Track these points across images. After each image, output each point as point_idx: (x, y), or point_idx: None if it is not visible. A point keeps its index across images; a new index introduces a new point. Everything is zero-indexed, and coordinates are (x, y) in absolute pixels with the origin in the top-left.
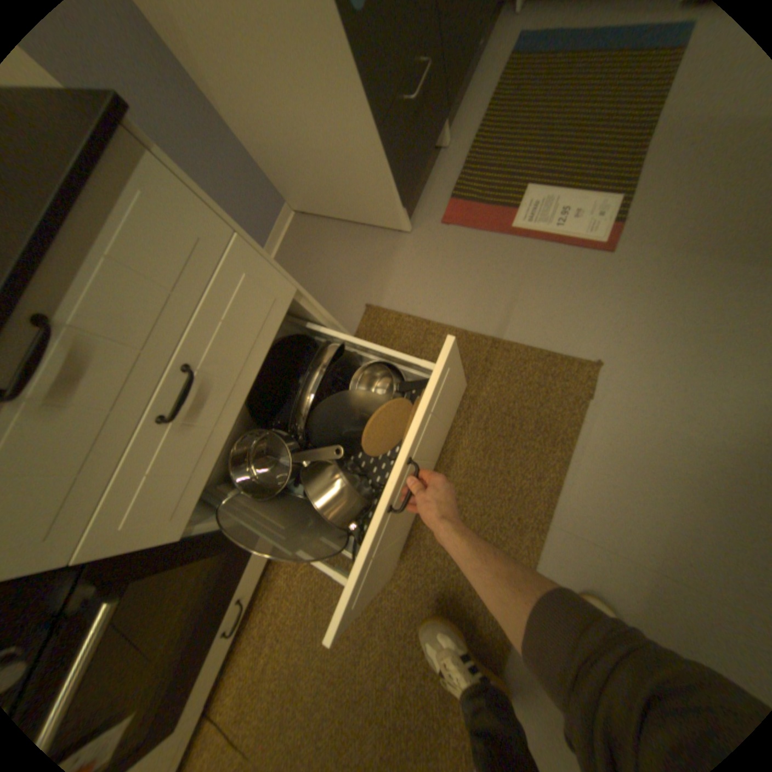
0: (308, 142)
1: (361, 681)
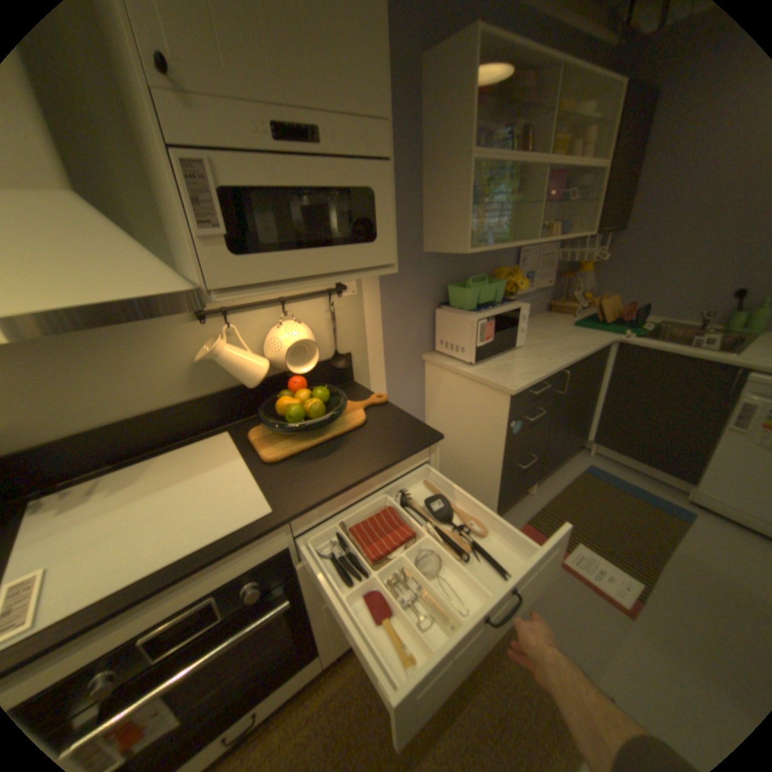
0: (462, 456)
1: None
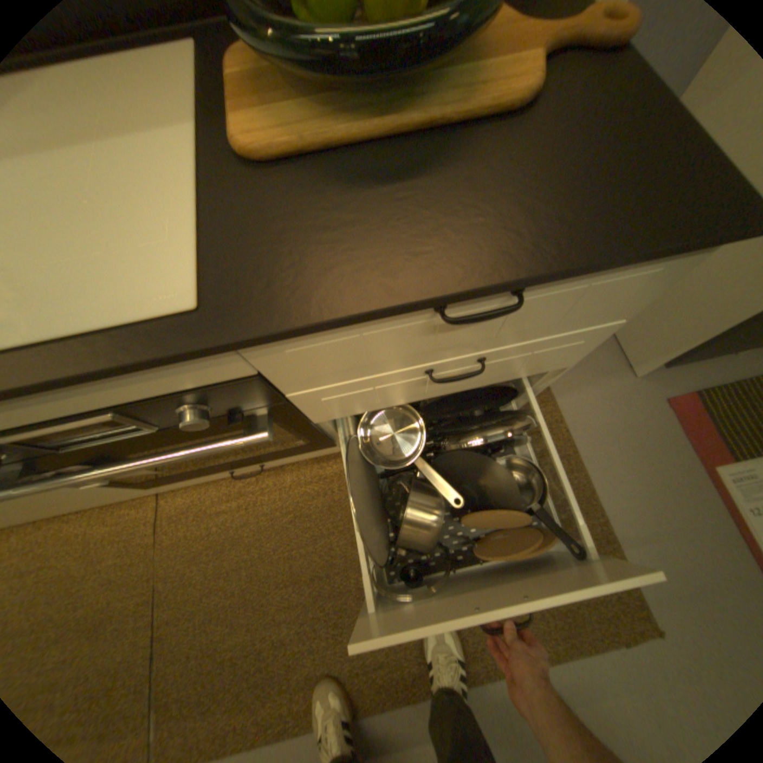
0: None
1: (272, 602)
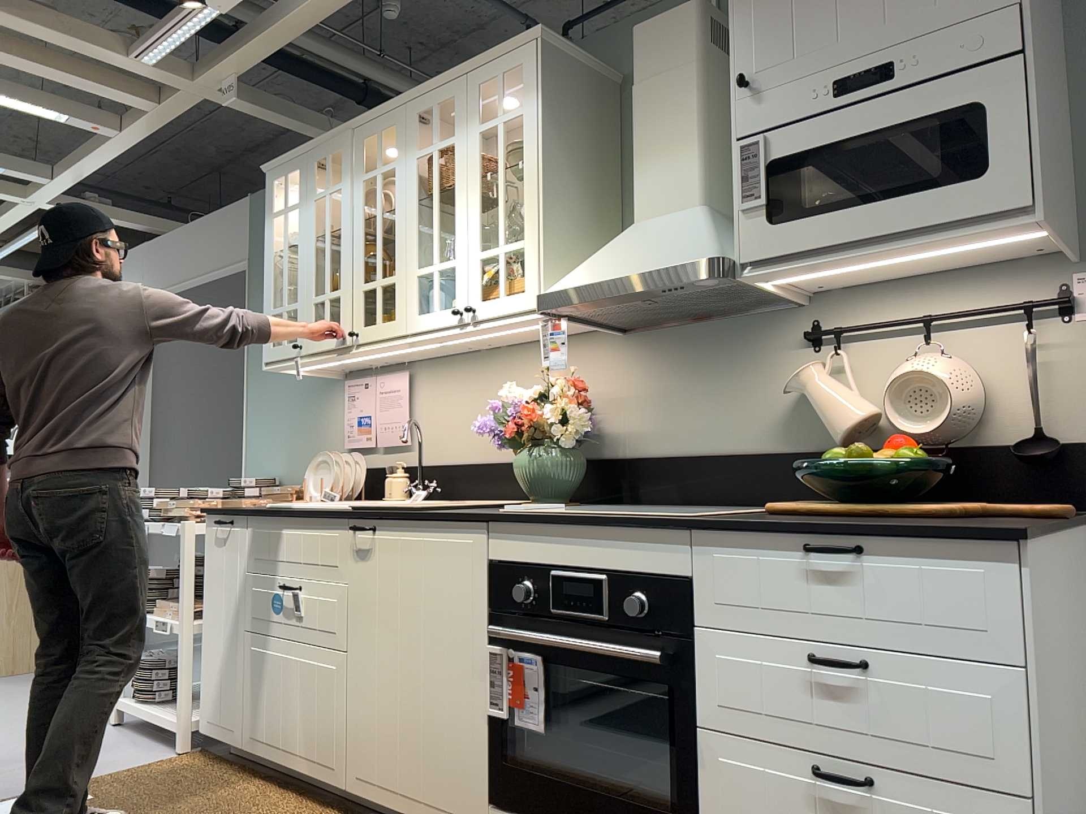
0: None
1: None
